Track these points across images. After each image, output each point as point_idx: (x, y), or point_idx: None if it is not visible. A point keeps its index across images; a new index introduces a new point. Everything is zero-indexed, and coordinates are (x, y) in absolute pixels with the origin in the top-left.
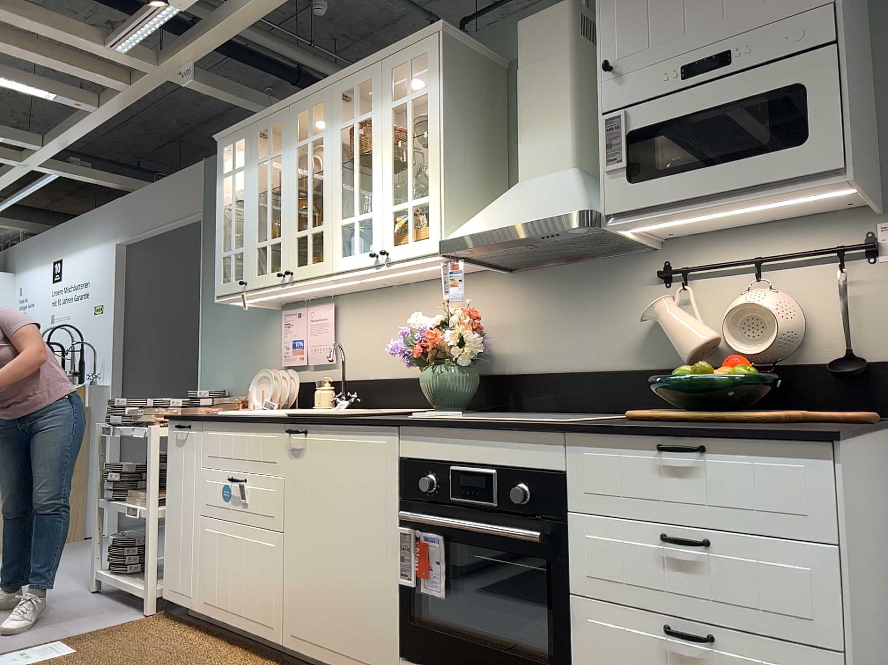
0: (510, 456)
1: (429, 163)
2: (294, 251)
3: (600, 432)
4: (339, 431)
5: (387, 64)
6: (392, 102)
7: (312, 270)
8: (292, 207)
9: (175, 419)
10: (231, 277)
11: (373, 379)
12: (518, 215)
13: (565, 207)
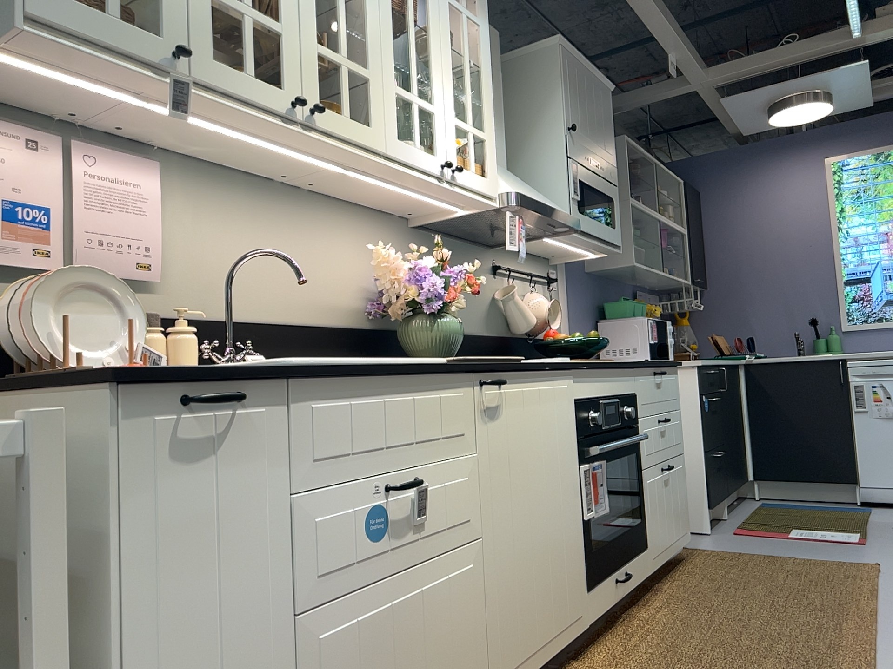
0: (621, 387)
1: (486, 102)
2: (316, 76)
3: (648, 366)
4: (533, 378)
5: None
6: None
7: (353, 131)
8: None
9: (174, 379)
10: (109, 4)
11: (248, 322)
12: (542, 199)
13: (564, 210)
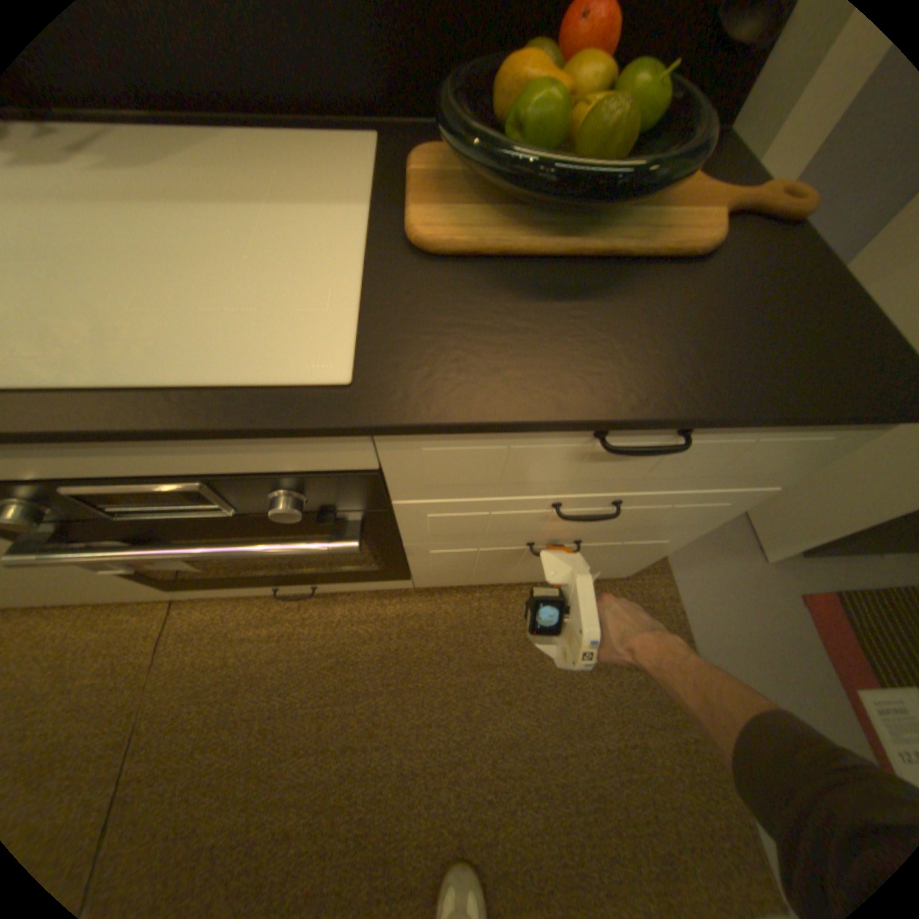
0: (219, 461)
1: None
2: None
3: (473, 430)
4: None
5: None
6: None
7: None
8: None
9: None
10: None
11: None
12: None
13: None
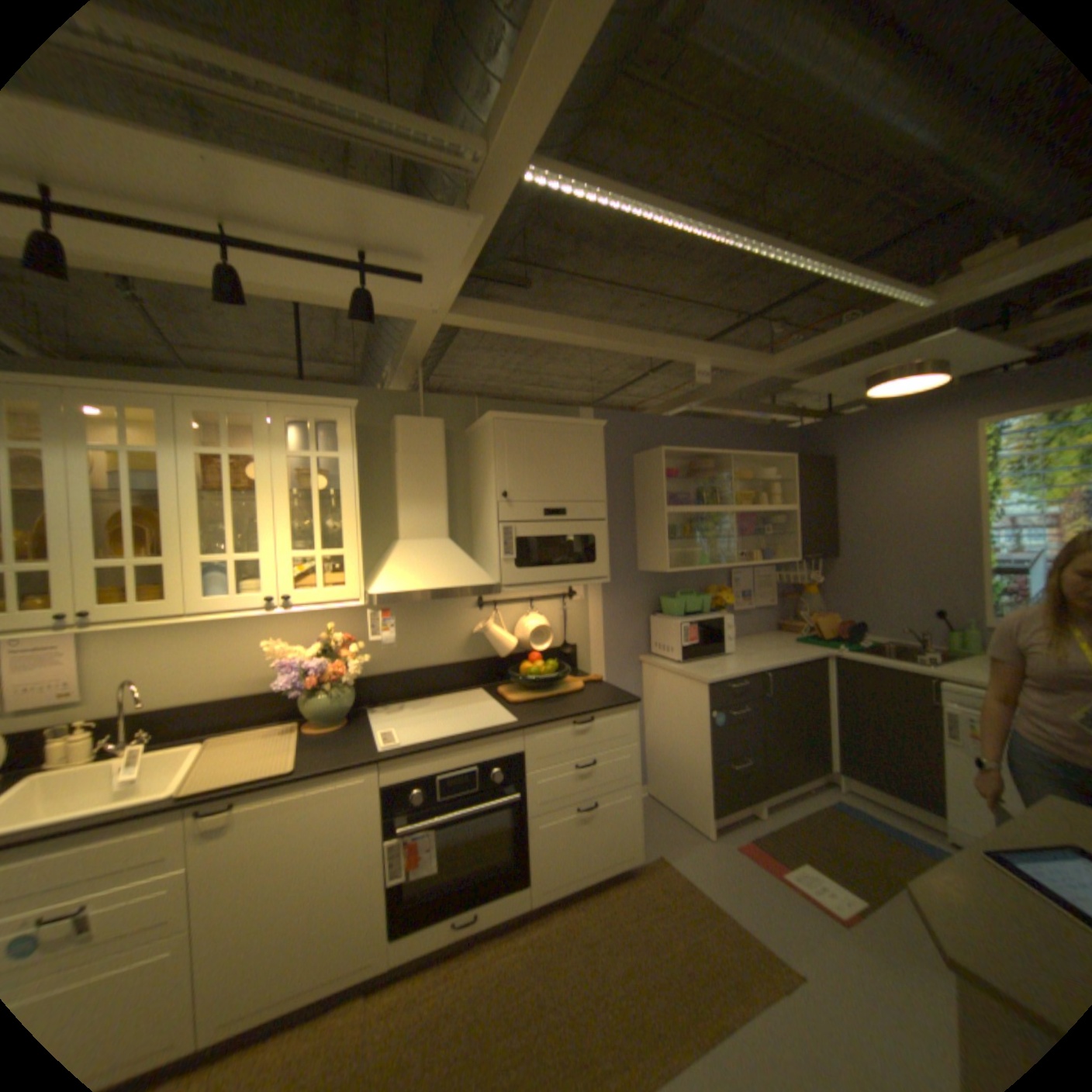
0: (485, 755)
1: (345, 521)
2: (93, 585)
3: (546, 724)
4: (293, 789)
5: (278, 408)
6: (289, 450)
7: (139, 611)
8: (82, 527)
9: None
10: None
11: (166, 708)
12: (439, 579)
13: (478, 578)
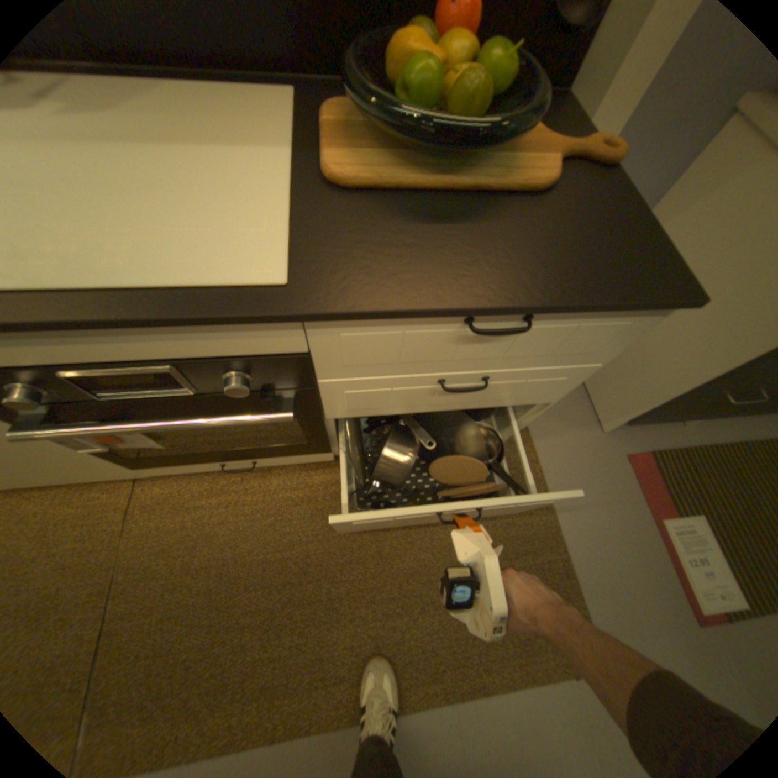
0: (187, 347)
1: None
2: None
3: (378, 317)
4: None
5: None
6: None
7: None
8: None
9: None
10: None
11: None
12: None
13: None
